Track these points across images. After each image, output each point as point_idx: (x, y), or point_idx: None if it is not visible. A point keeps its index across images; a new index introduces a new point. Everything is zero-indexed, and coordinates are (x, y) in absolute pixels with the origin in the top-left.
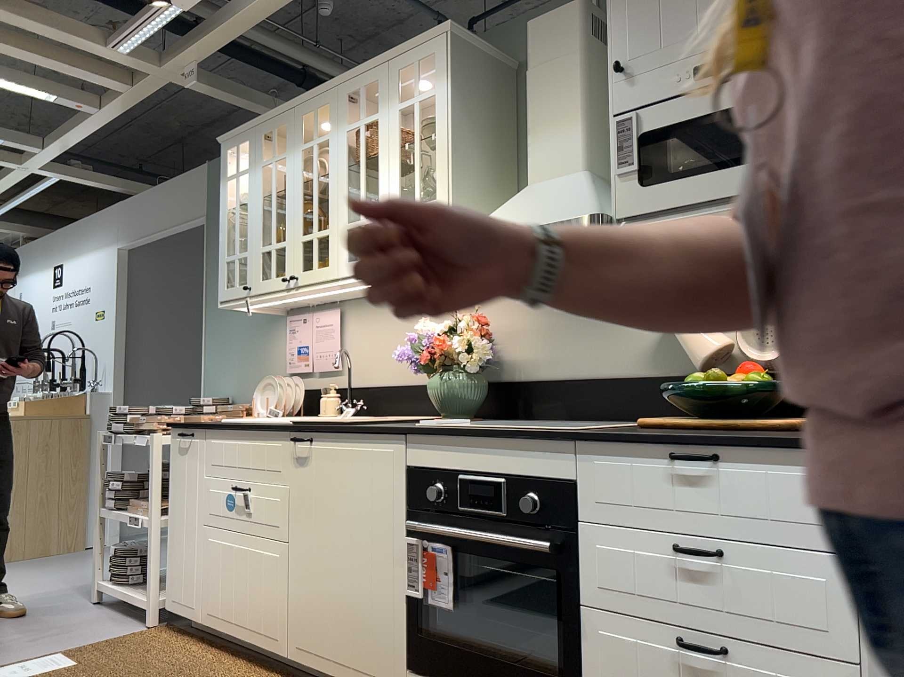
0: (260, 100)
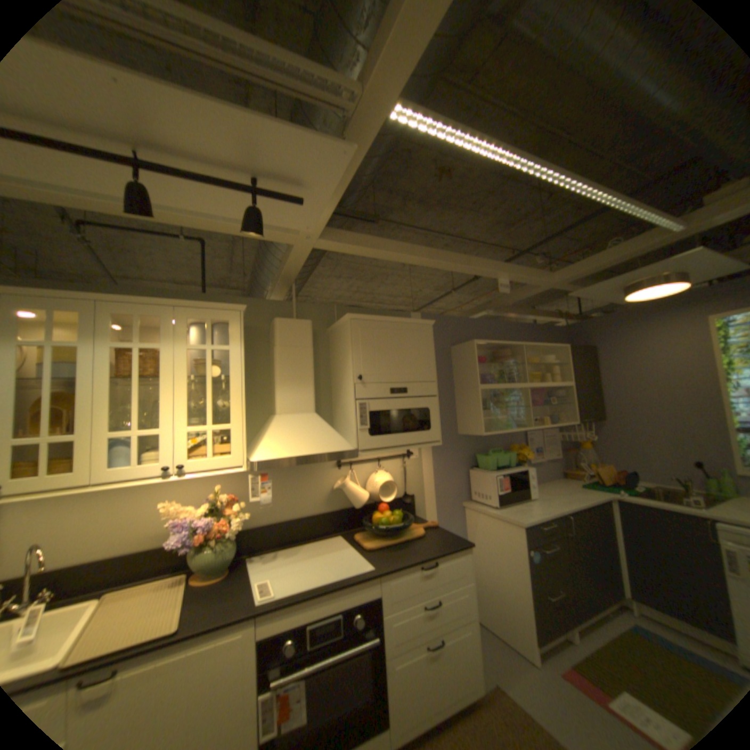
0: None
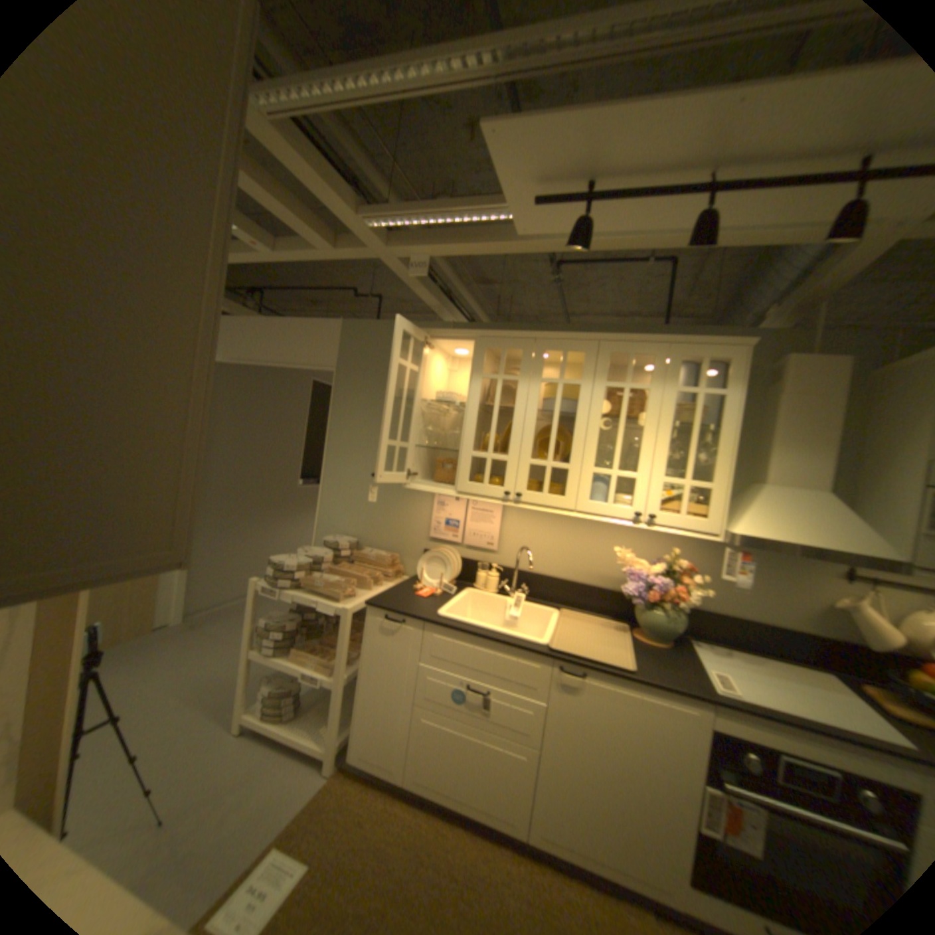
0: (433, 289)
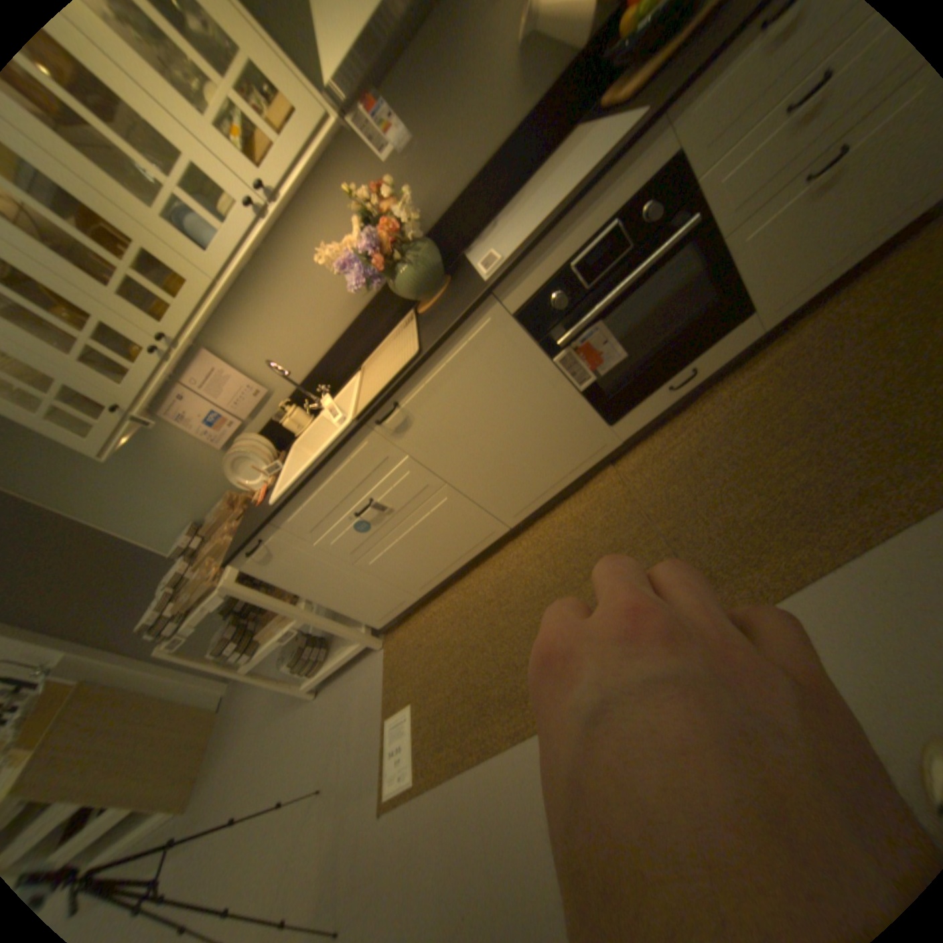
0: None
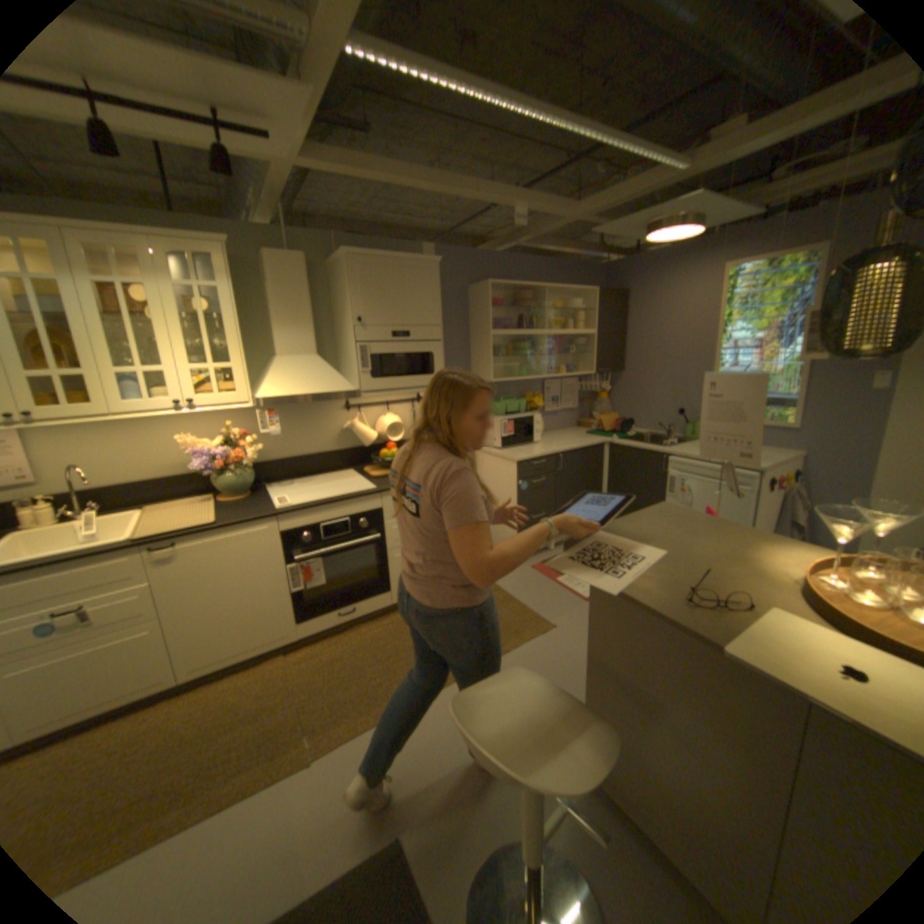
0: None
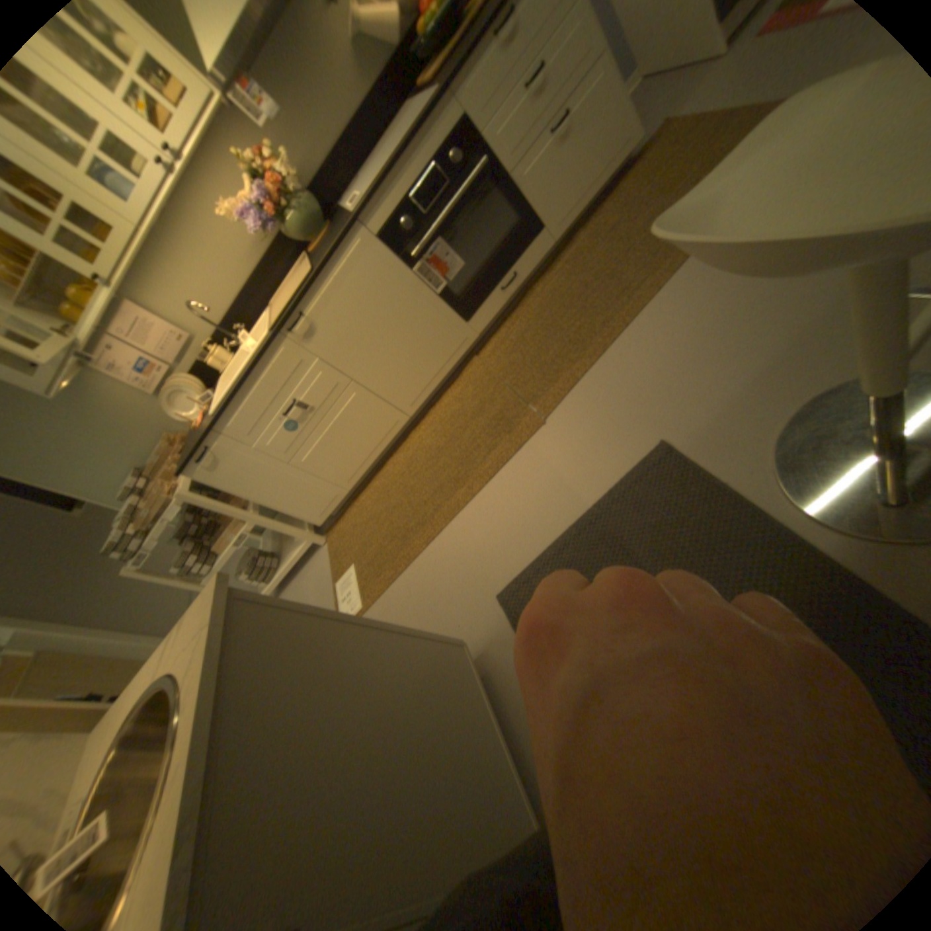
0: None
